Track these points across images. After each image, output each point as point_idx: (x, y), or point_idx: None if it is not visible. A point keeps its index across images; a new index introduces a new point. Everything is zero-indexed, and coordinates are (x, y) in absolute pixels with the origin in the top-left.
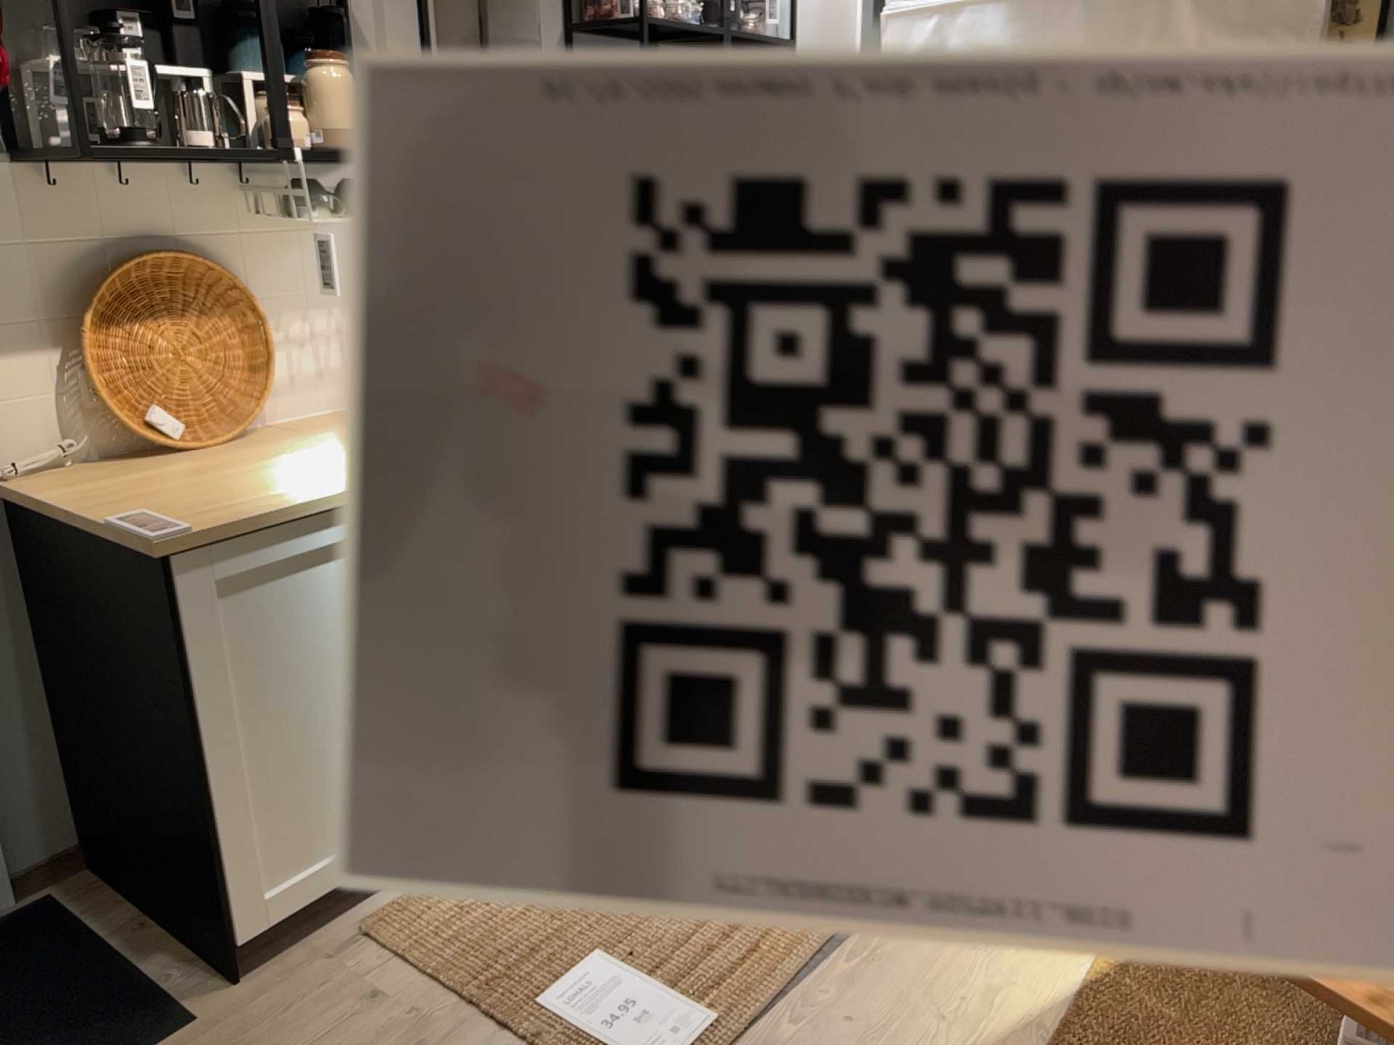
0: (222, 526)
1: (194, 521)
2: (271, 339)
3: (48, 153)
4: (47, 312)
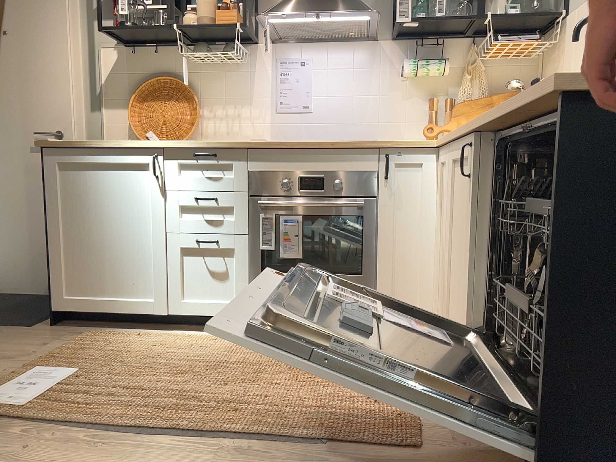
0: (58, 142)
1: (60, 141)
2: (197, 111)
3: (133, 42)
4: (129, 96)
